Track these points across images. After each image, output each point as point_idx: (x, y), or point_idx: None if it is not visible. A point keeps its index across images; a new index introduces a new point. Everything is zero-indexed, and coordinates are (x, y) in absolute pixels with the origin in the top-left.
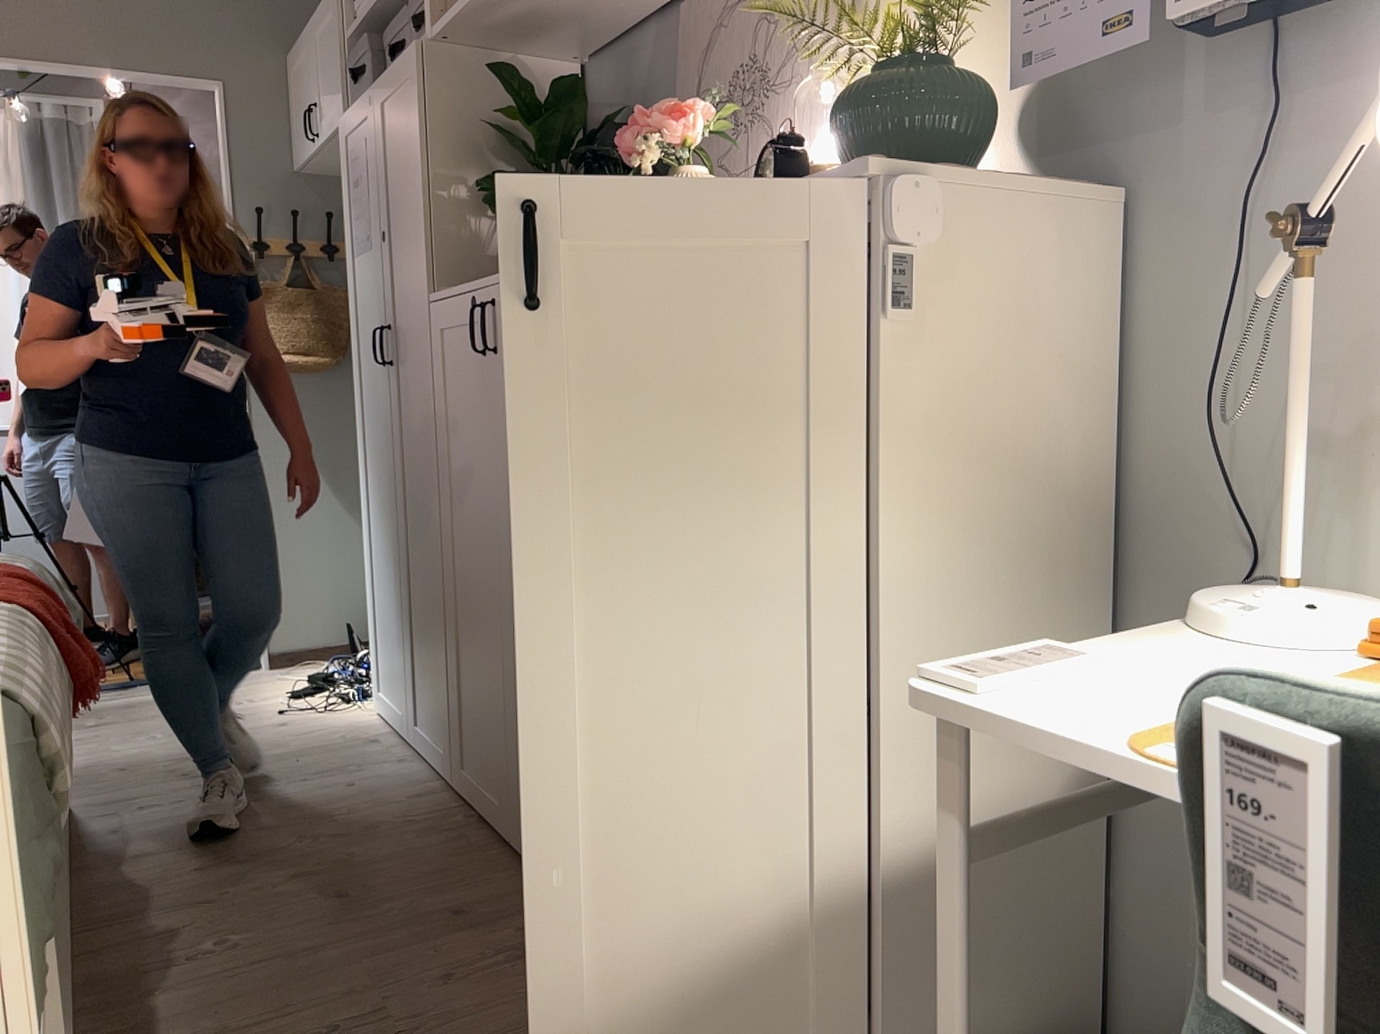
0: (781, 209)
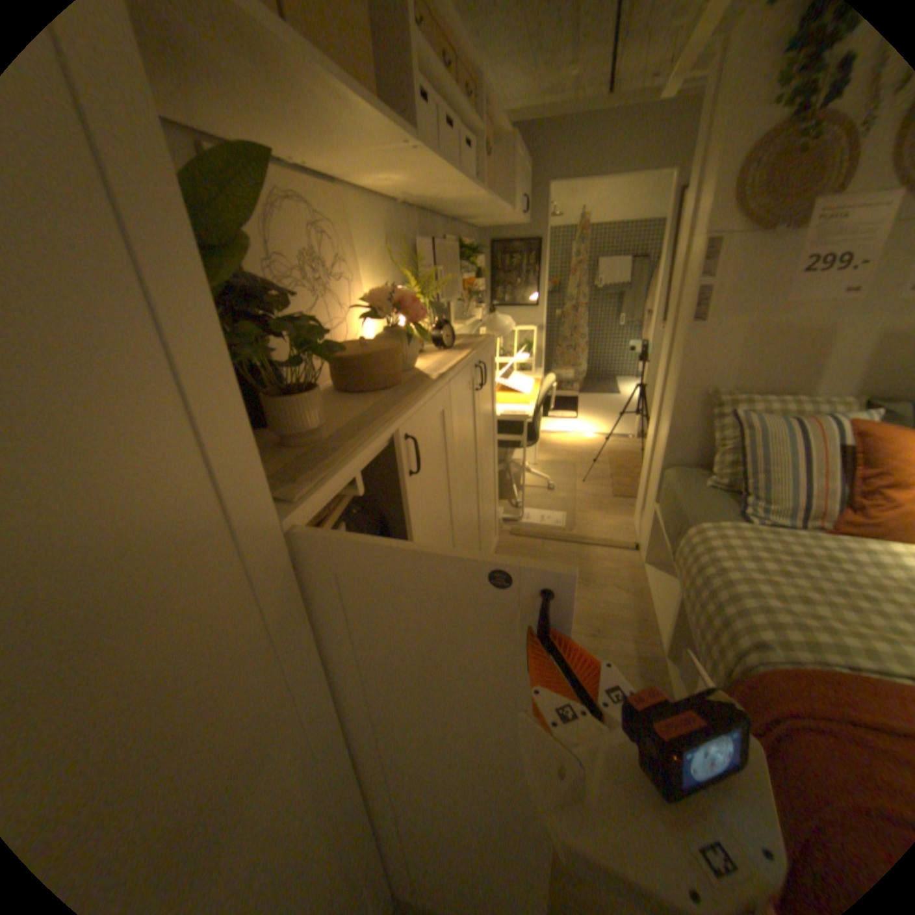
0: (488, 346)
